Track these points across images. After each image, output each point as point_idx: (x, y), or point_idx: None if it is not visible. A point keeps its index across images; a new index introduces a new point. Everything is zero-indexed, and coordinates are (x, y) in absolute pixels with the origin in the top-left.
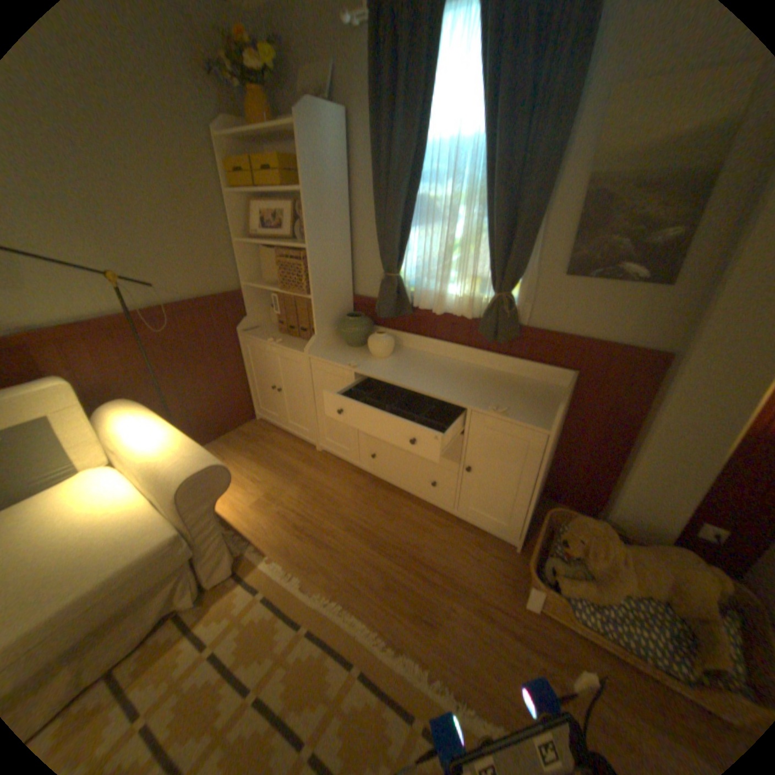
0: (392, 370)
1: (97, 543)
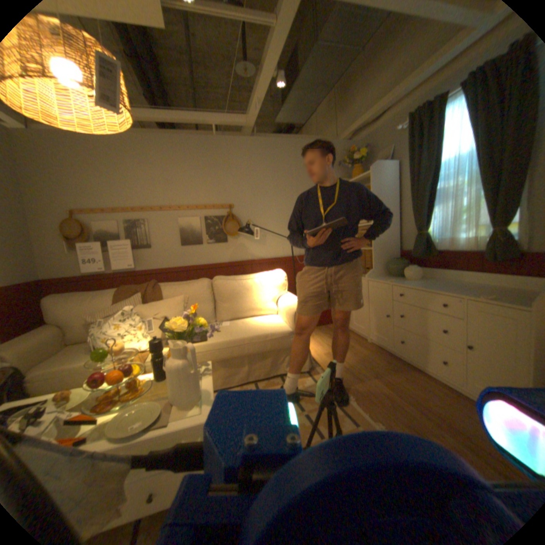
0: (417, 284)
1: (266, 325)
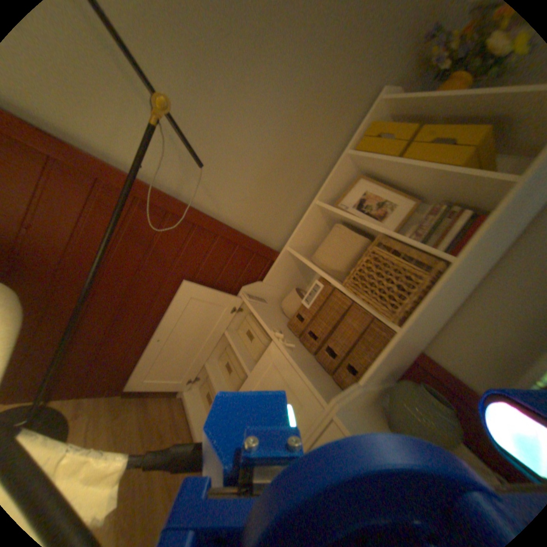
0: None
1: None
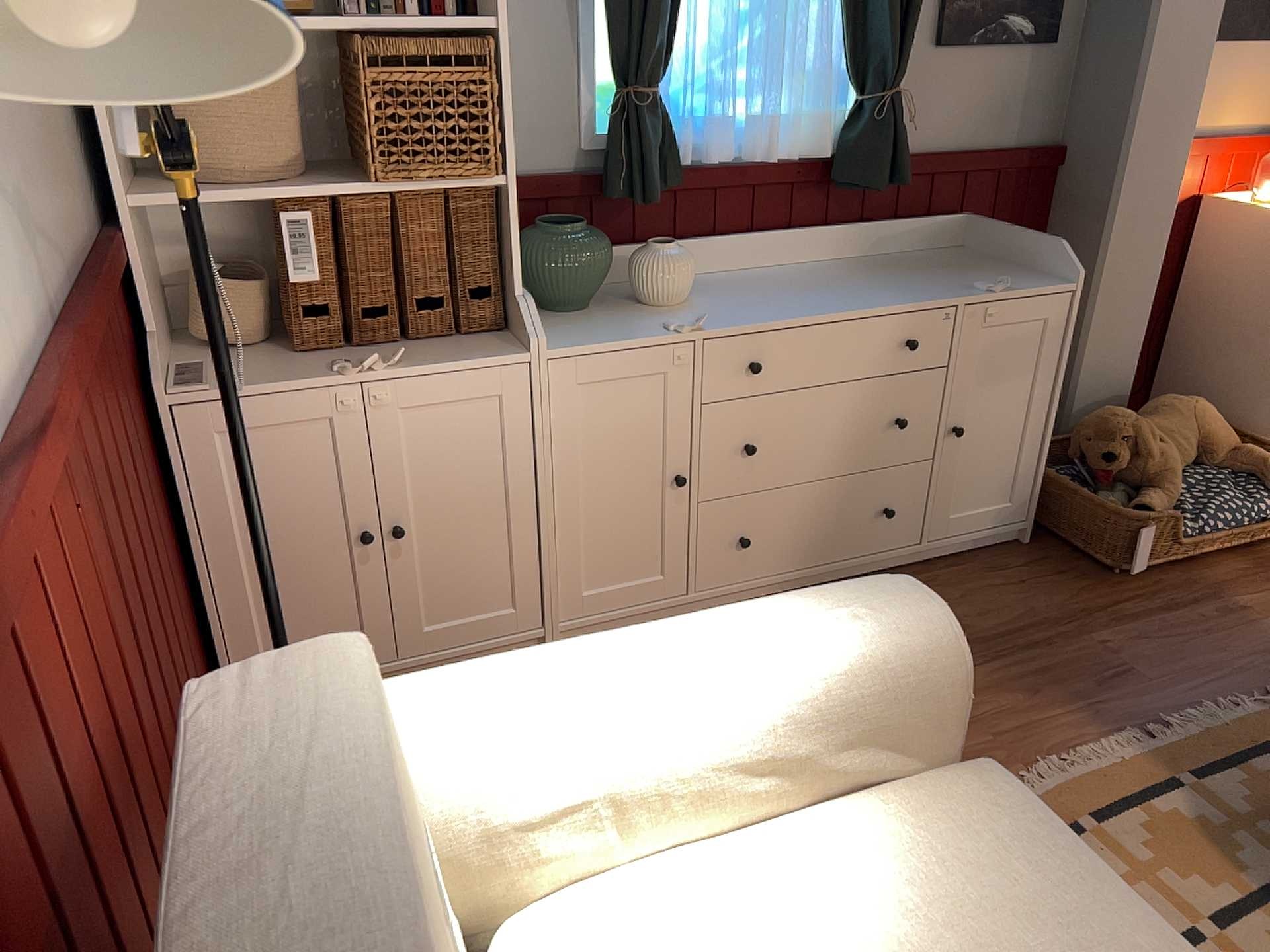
0: (753, 308)
1: (969, 901)
